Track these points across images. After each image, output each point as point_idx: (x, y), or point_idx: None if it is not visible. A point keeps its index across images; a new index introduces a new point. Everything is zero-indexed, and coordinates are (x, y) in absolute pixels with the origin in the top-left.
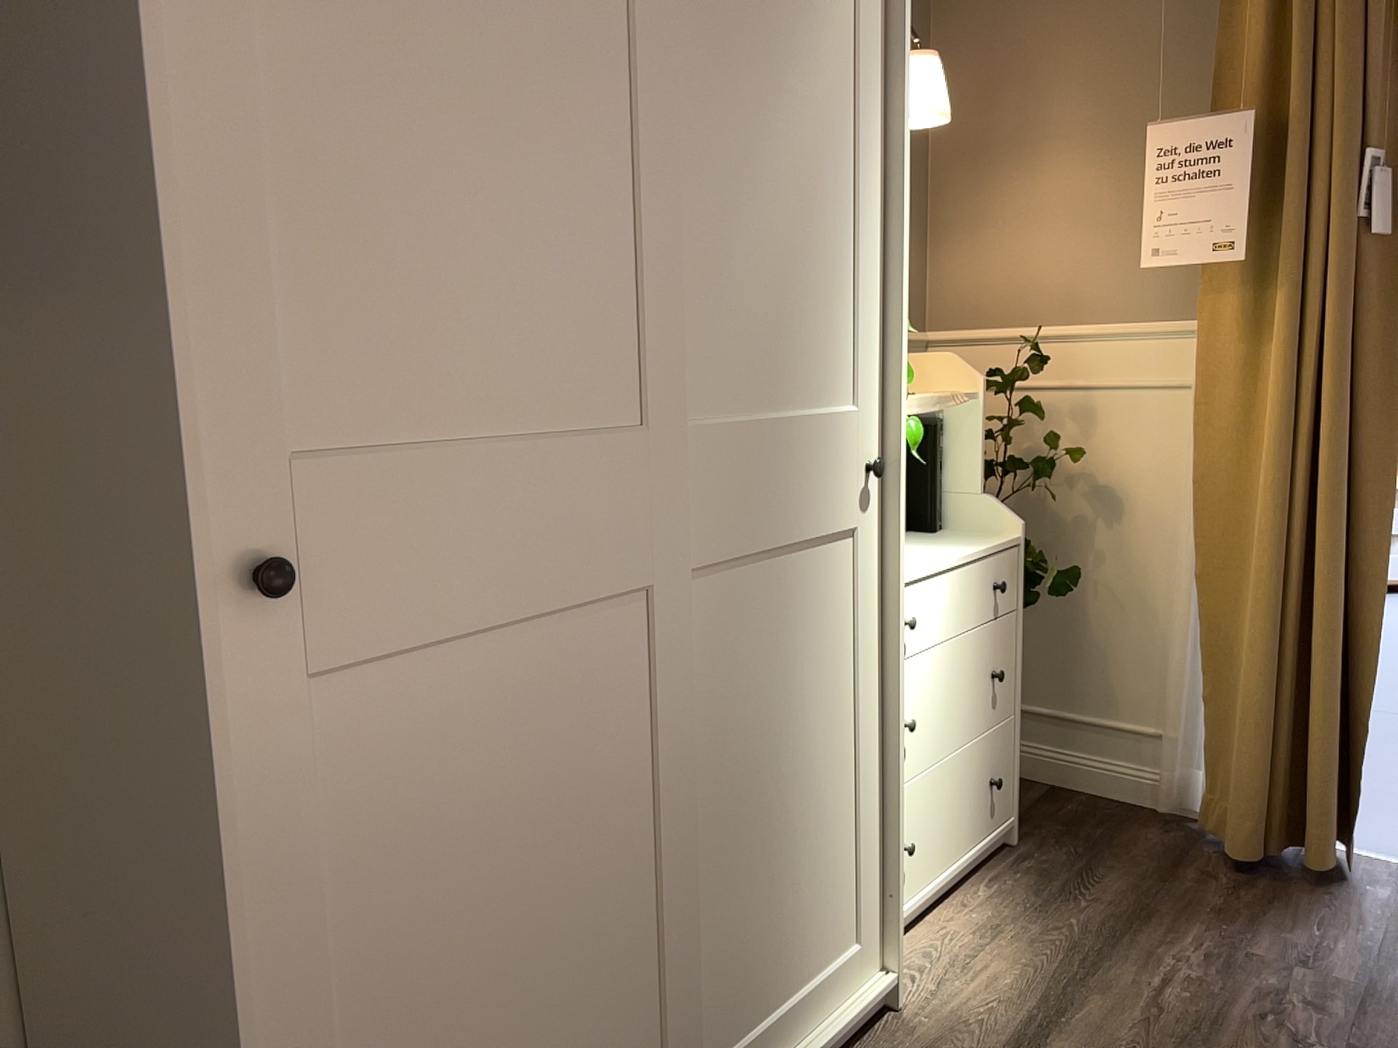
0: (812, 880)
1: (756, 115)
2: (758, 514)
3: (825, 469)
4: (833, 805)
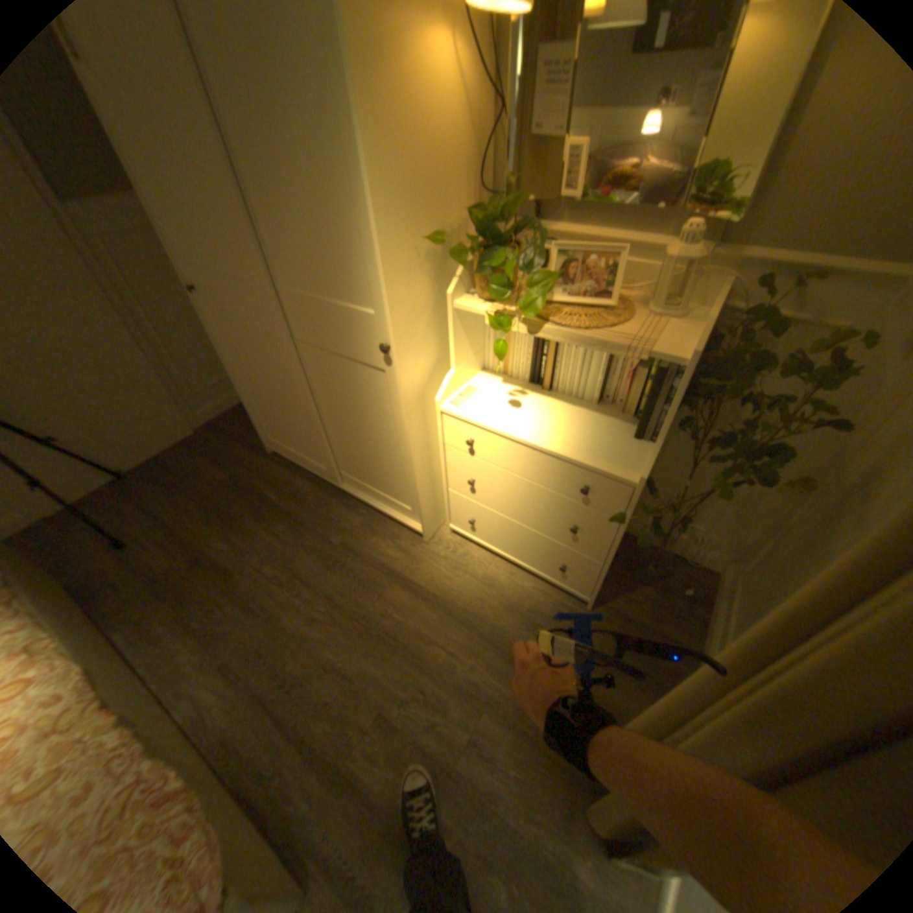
0: (382, 471)
1: (271, 139)
2: (322, 337)
3: (355, 336)
4: (390, 460)
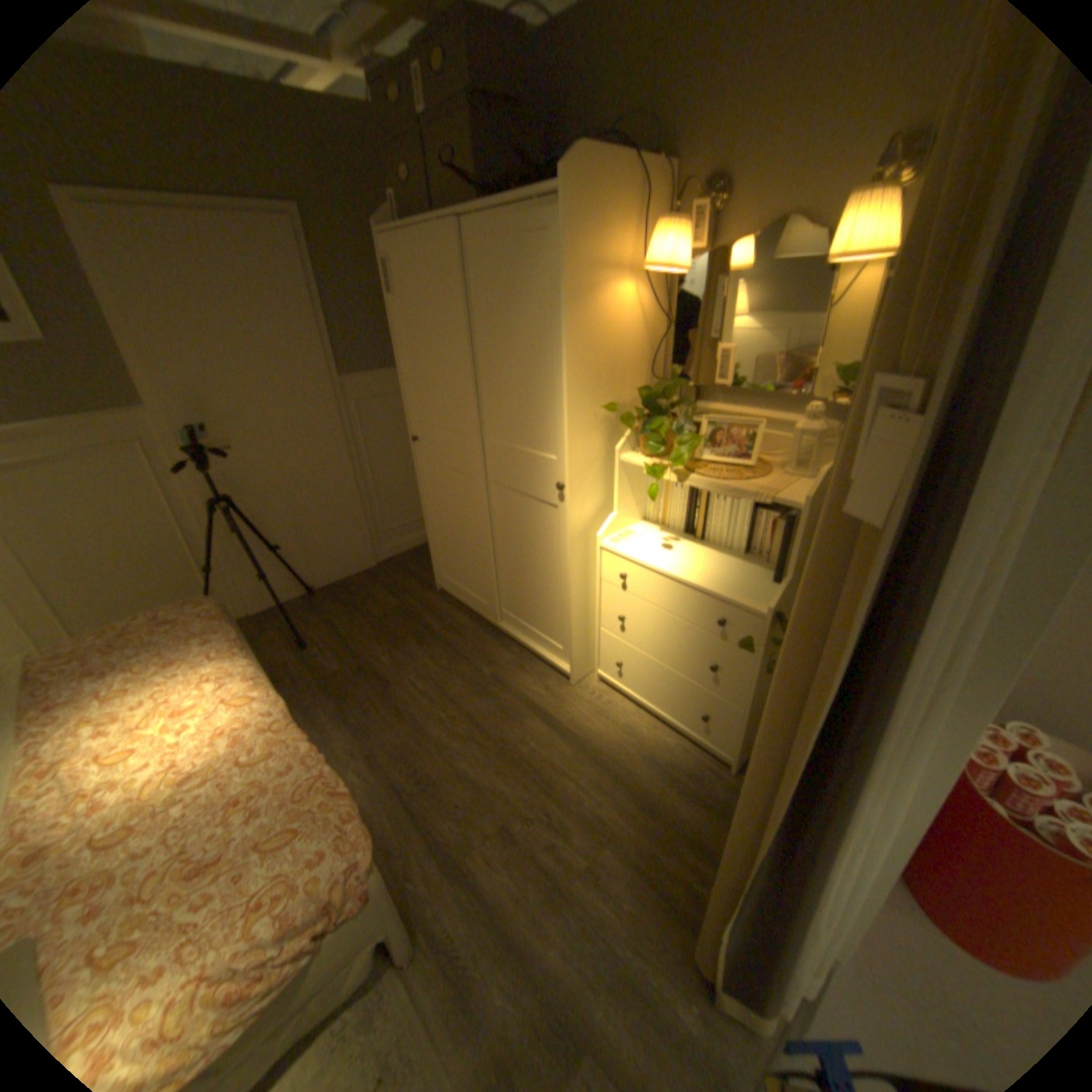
0: (540, 606)
1: (504, 341)
2: (511, 479)
3: (538, 478)
4: (549, 594)
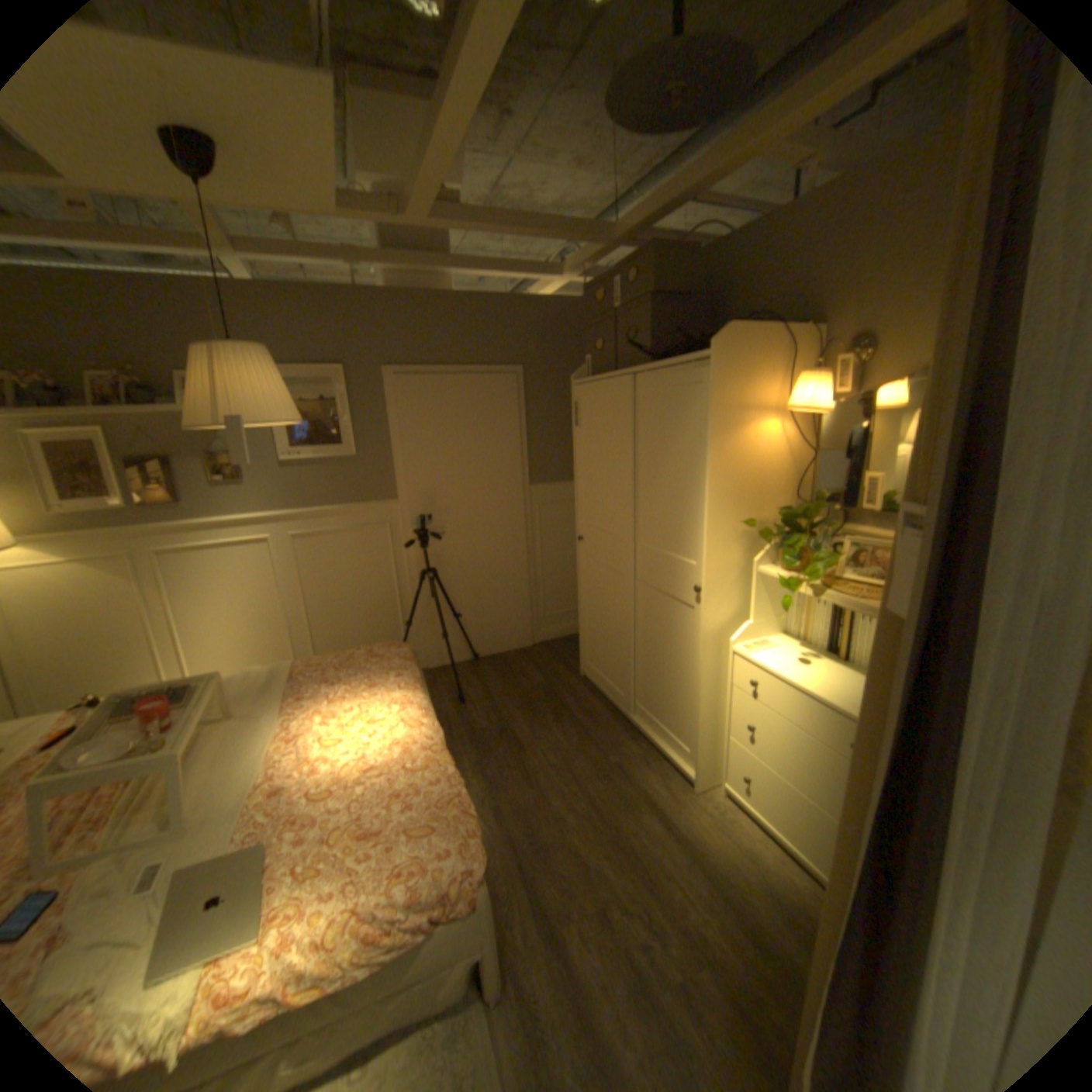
0: (672, 704)
1: (660, 465)
2: (656, 579)
3: (679, 580)
4: (682, 693)
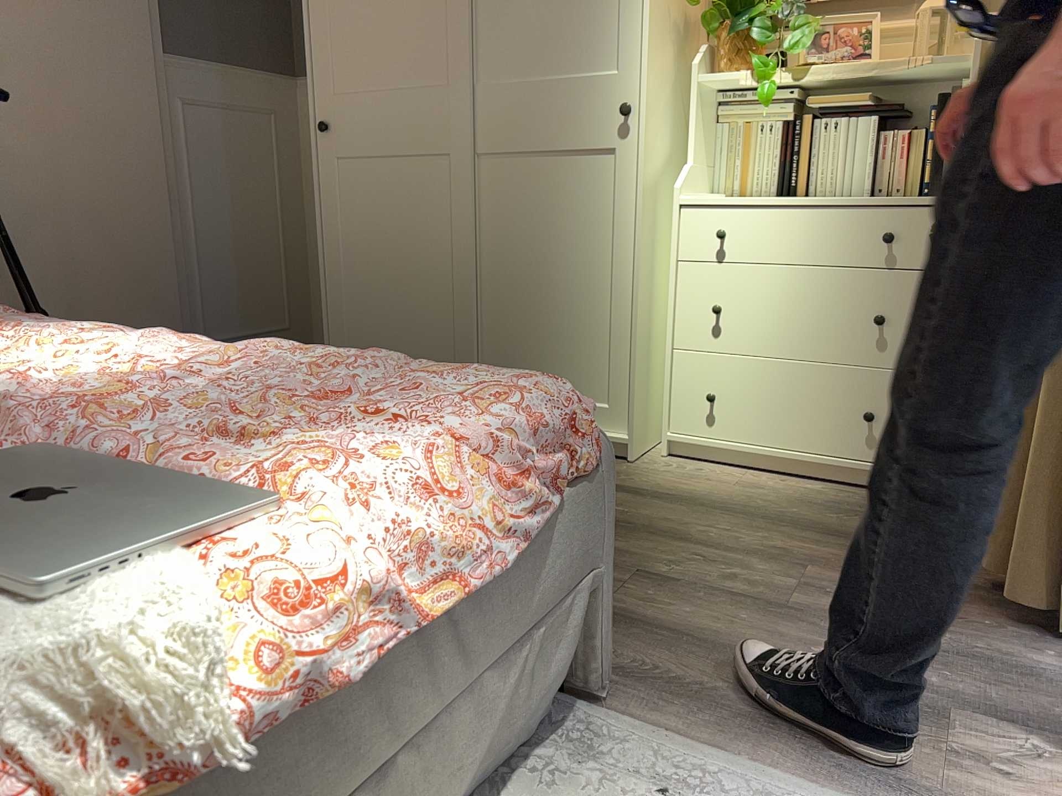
0: (568, 342)
1: None
2: (525, 133)
3: (580, 111)
4: (588, 311)
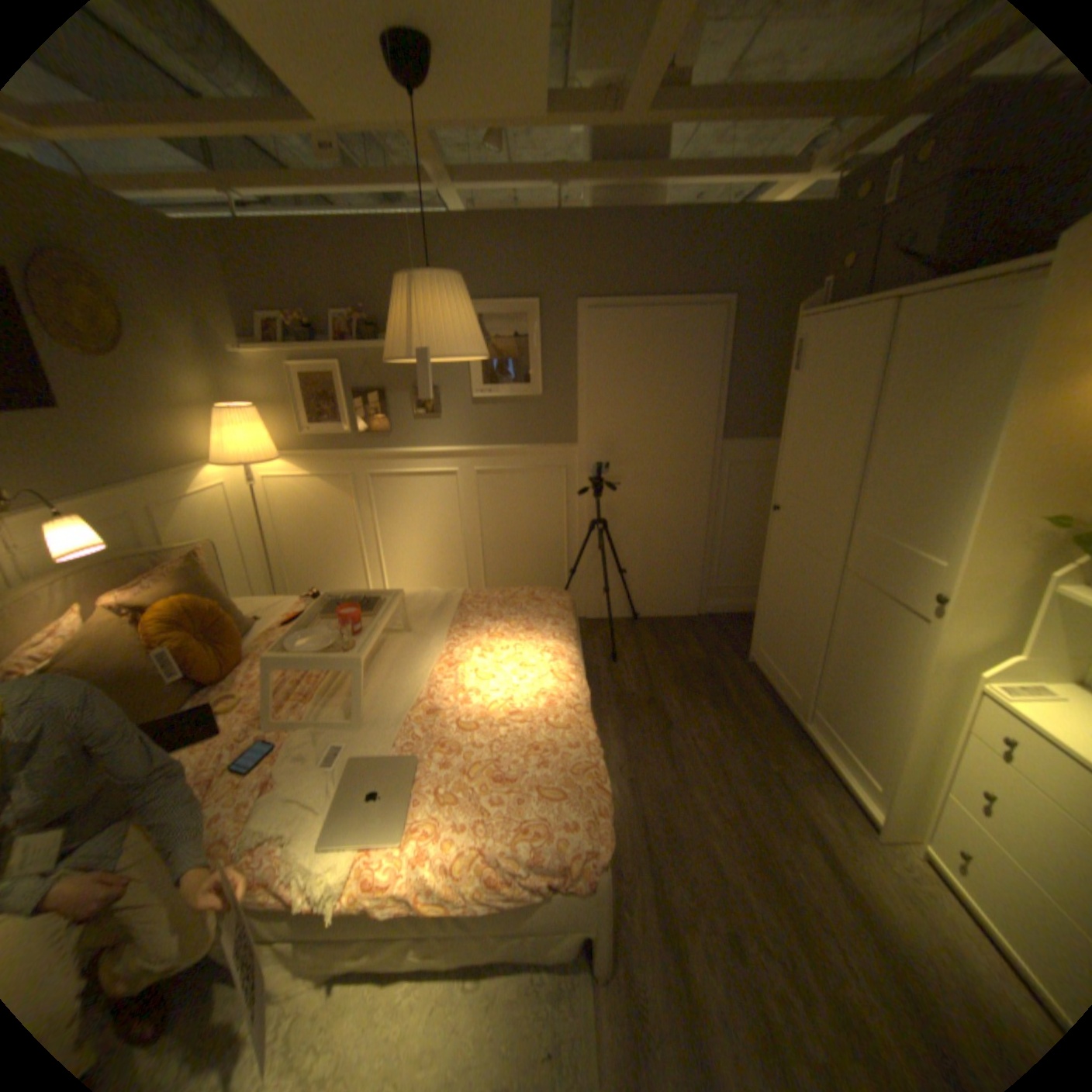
0: (869, 729)
1: (917, 424)
2: (877, 573)
3: (915, 580)
4: (887, 720)
